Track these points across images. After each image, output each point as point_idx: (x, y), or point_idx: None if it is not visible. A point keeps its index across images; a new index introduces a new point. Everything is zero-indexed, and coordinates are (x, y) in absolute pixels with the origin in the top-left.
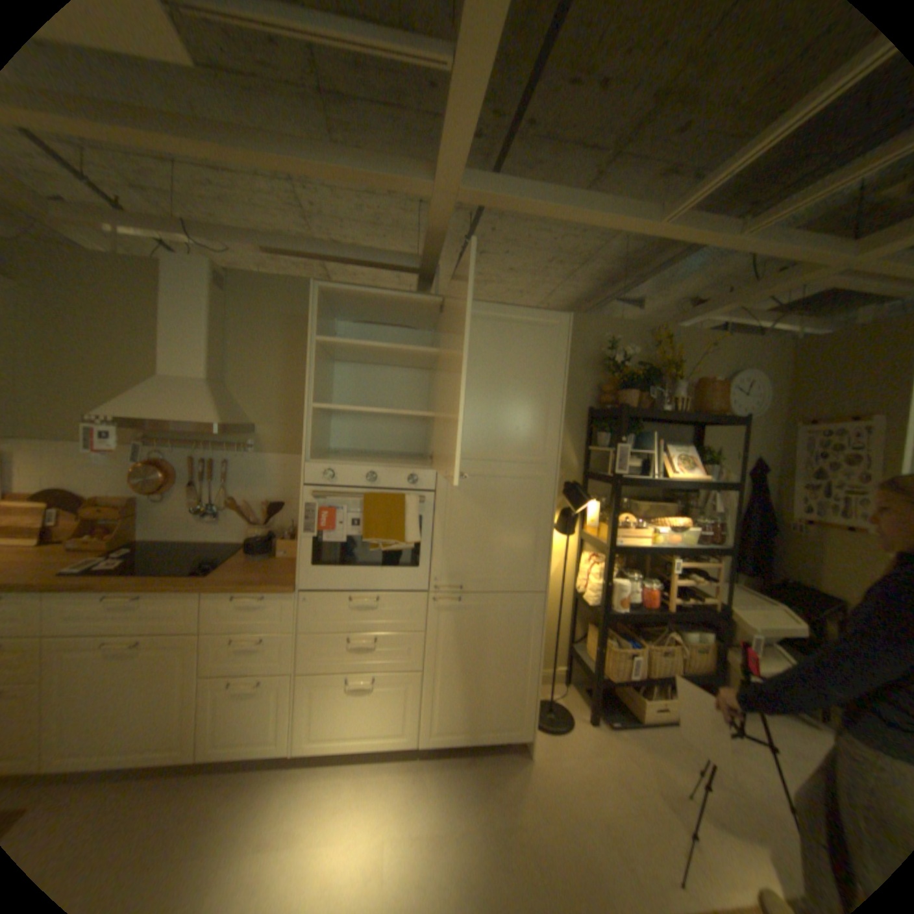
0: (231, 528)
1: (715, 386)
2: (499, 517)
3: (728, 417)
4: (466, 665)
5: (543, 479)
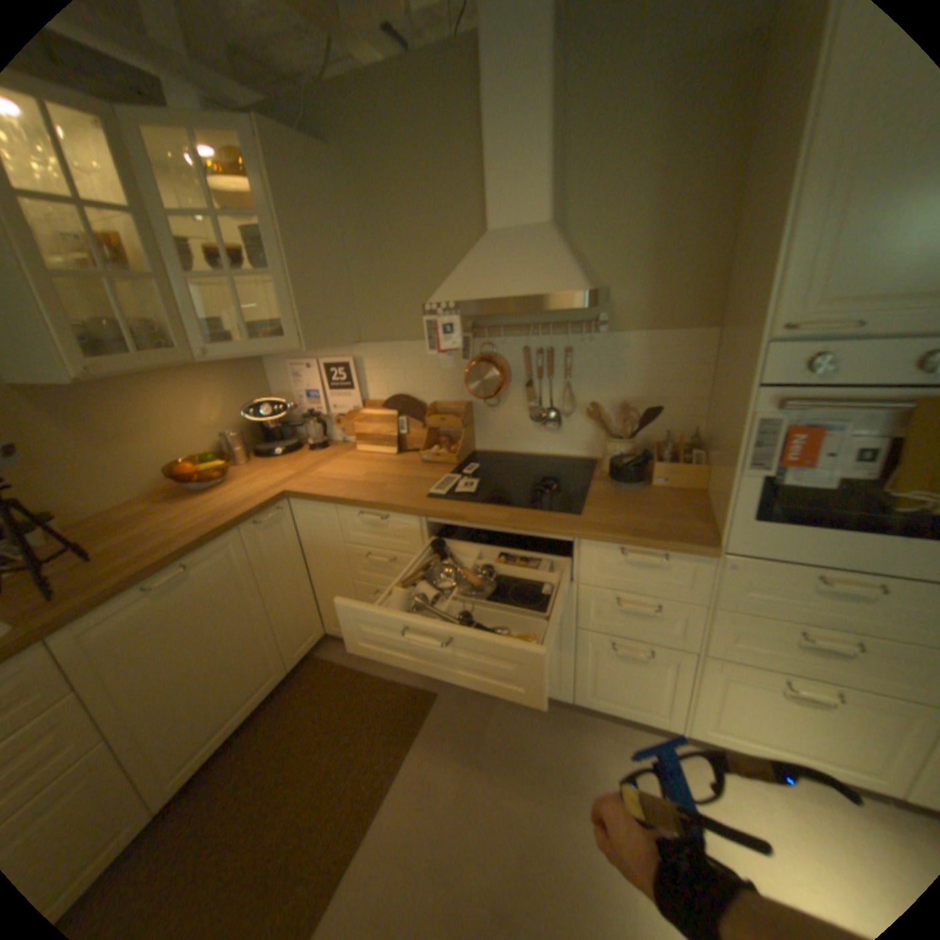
0: (577, 437)
1: None
2: None
3: None
4: None
5: None
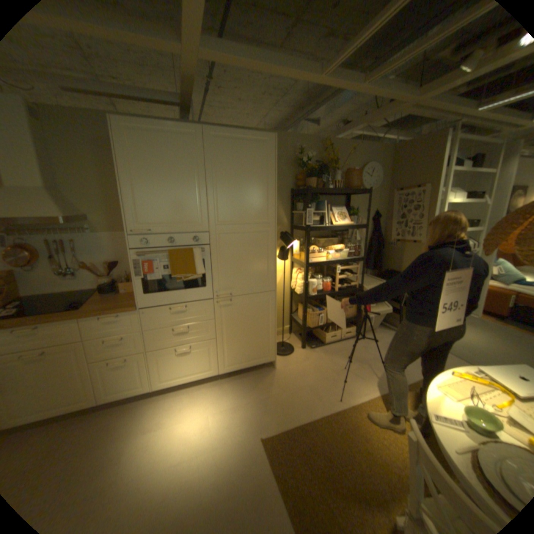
0: (85, 280)
1: (354, 172)
2: (247, 255)
3: (361, 190)
4: (238, 332)
5: (268, 231)
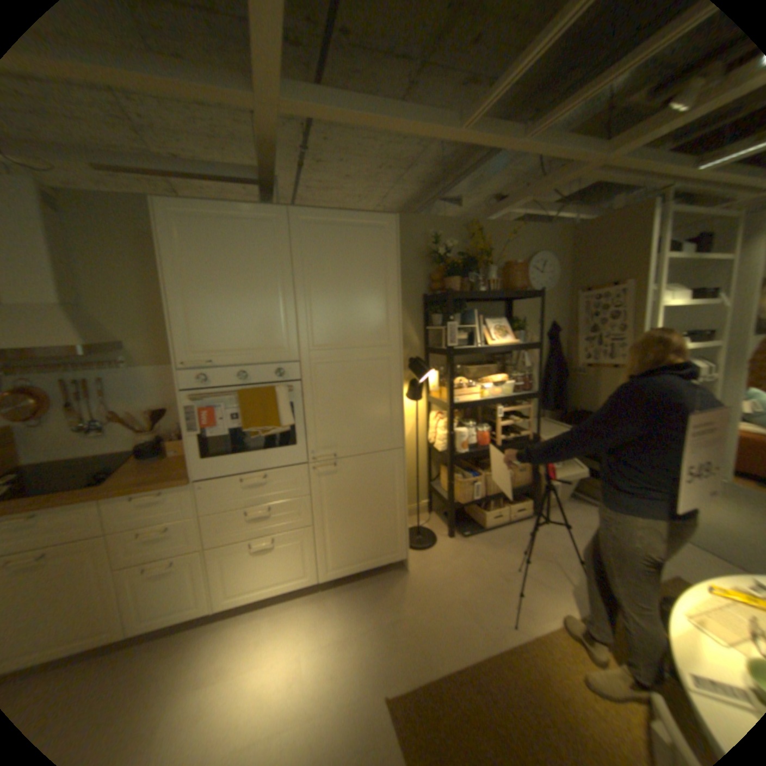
0: (120, 439)
1: (518, 267)
2: (359, 394)
3: (529, 292)
4: (349, 514)
5: (391, 358)
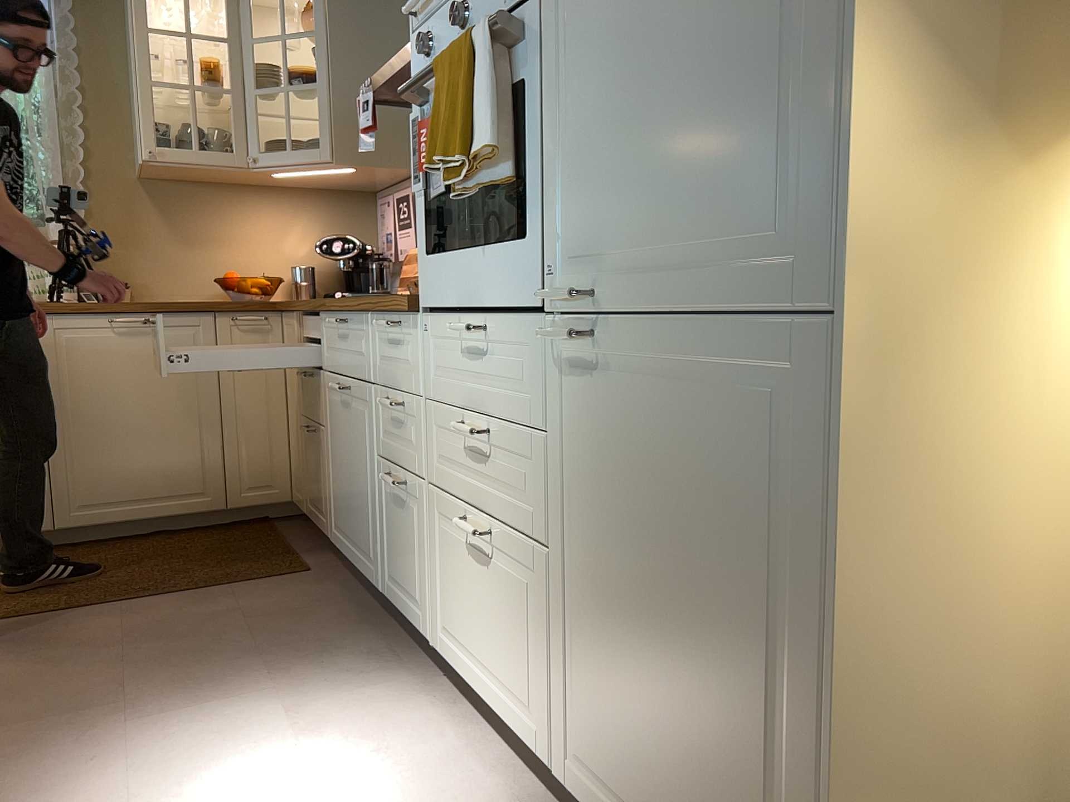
0: None
1: None
2: None
3: None
4: (629, 579)
5: None
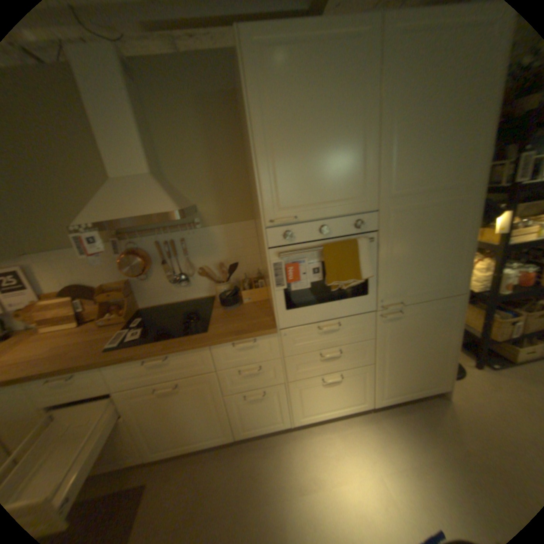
0: (201, 286)
1: None
2: (433, 241)
3: None
4: (407, 354)
5: (472, 199)
